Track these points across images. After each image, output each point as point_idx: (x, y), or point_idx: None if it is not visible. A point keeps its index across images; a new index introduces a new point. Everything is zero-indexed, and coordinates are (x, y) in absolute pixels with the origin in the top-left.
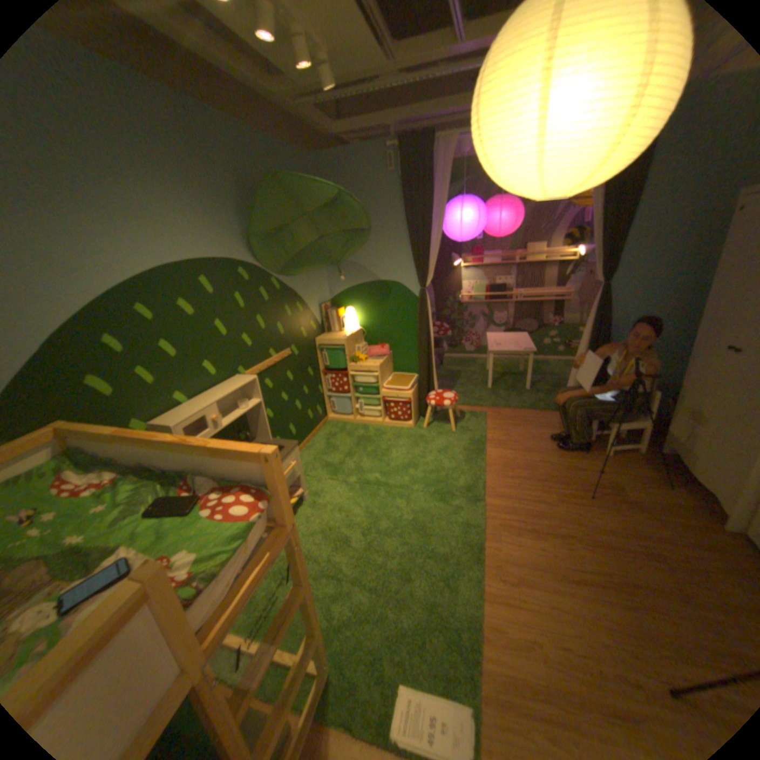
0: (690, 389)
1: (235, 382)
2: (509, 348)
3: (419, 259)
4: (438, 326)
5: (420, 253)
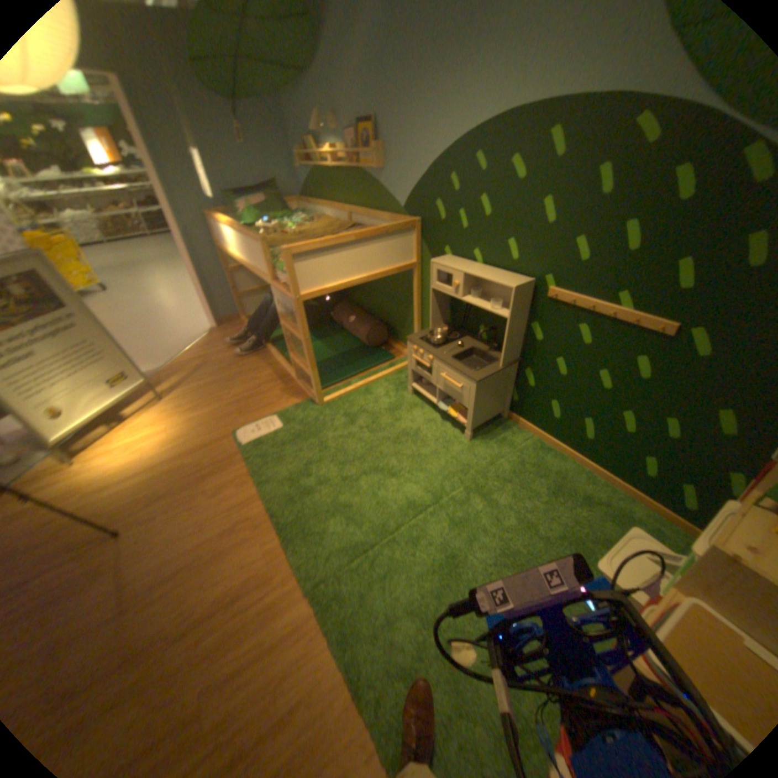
0: None
1: (510, 280)
2: None
3: None
4: None
5: None
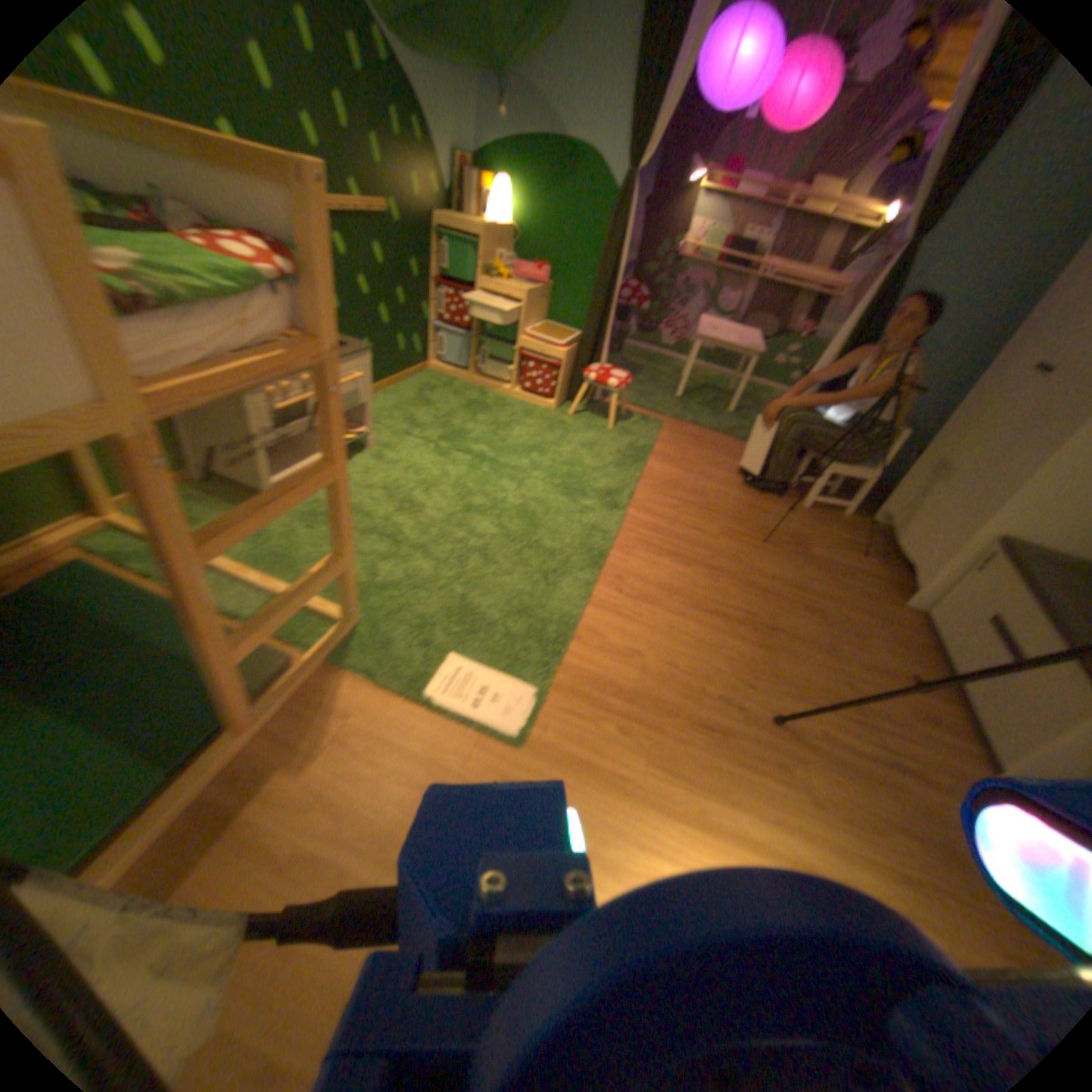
0: (946, 433)
1: None
2: (725, 339)
3: (643, 102)
4: (632, 288)
5: (648, 91)
